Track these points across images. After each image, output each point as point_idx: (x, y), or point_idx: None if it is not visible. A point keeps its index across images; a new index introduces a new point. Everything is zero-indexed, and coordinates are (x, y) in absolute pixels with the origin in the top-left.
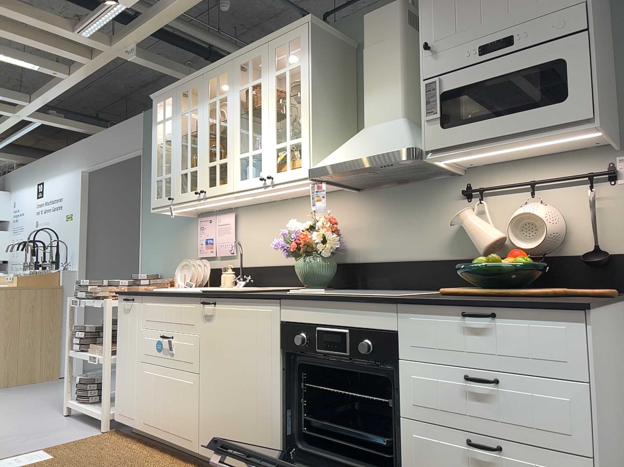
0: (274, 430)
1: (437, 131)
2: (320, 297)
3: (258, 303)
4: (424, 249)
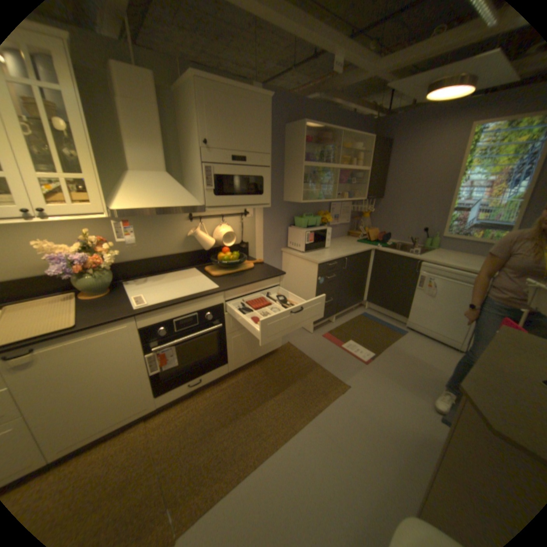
0: (146, 388)
1: (213, 196)
2: (176, 302)
3: (109, 326)
4: (168, 249)
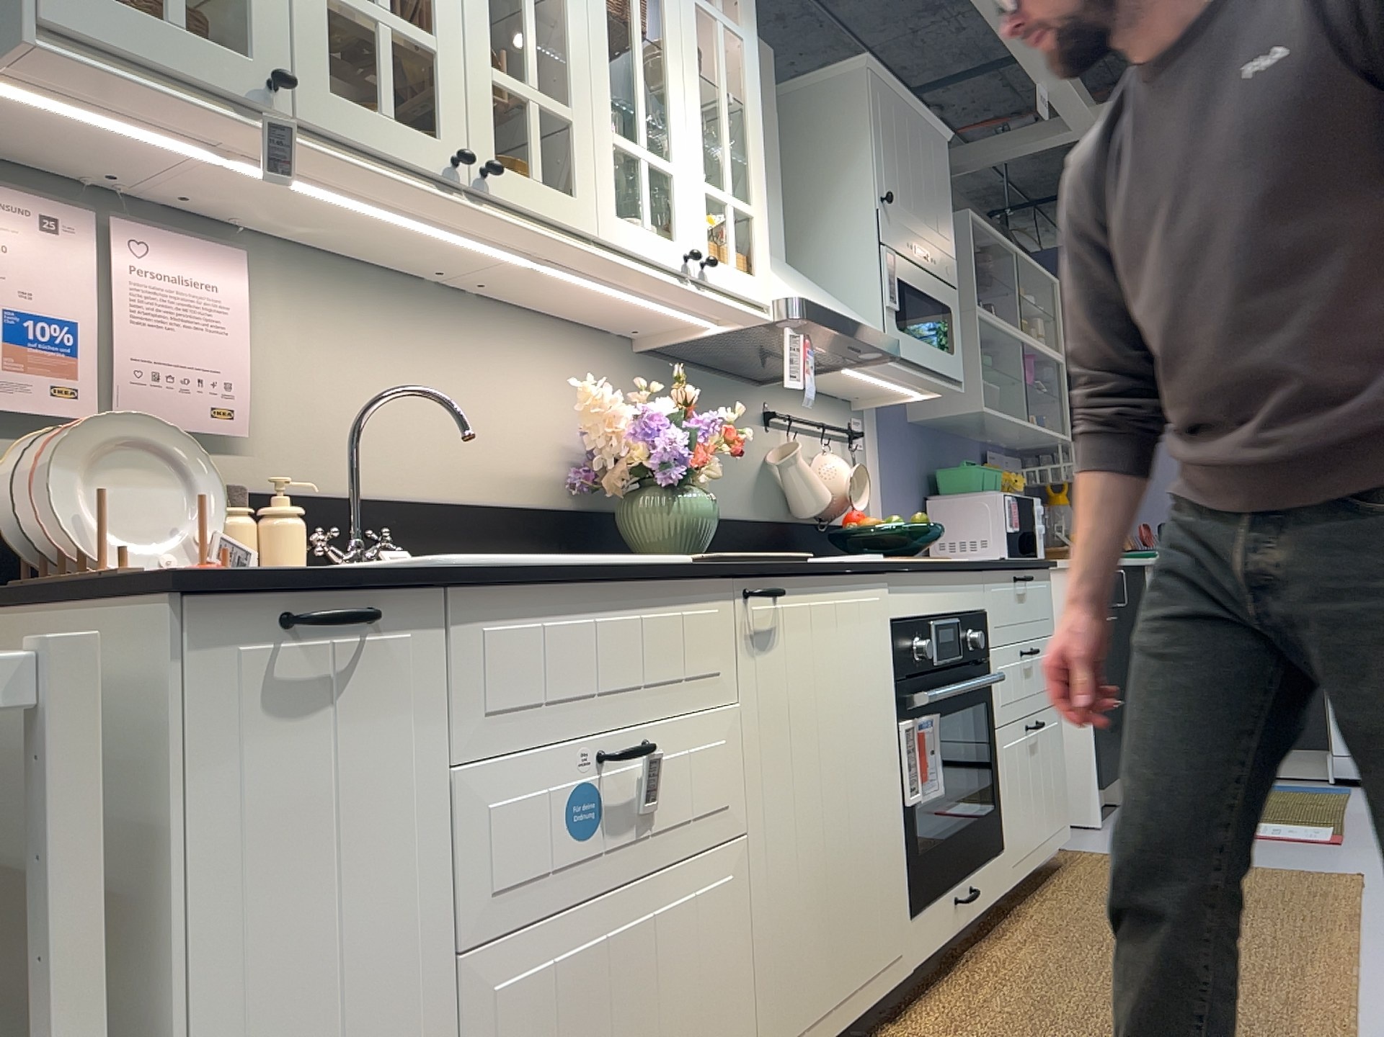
0: (900, 859)
1: (897, 329)
2: (938, 564)
3: (860, 584)
4: (731, 499)
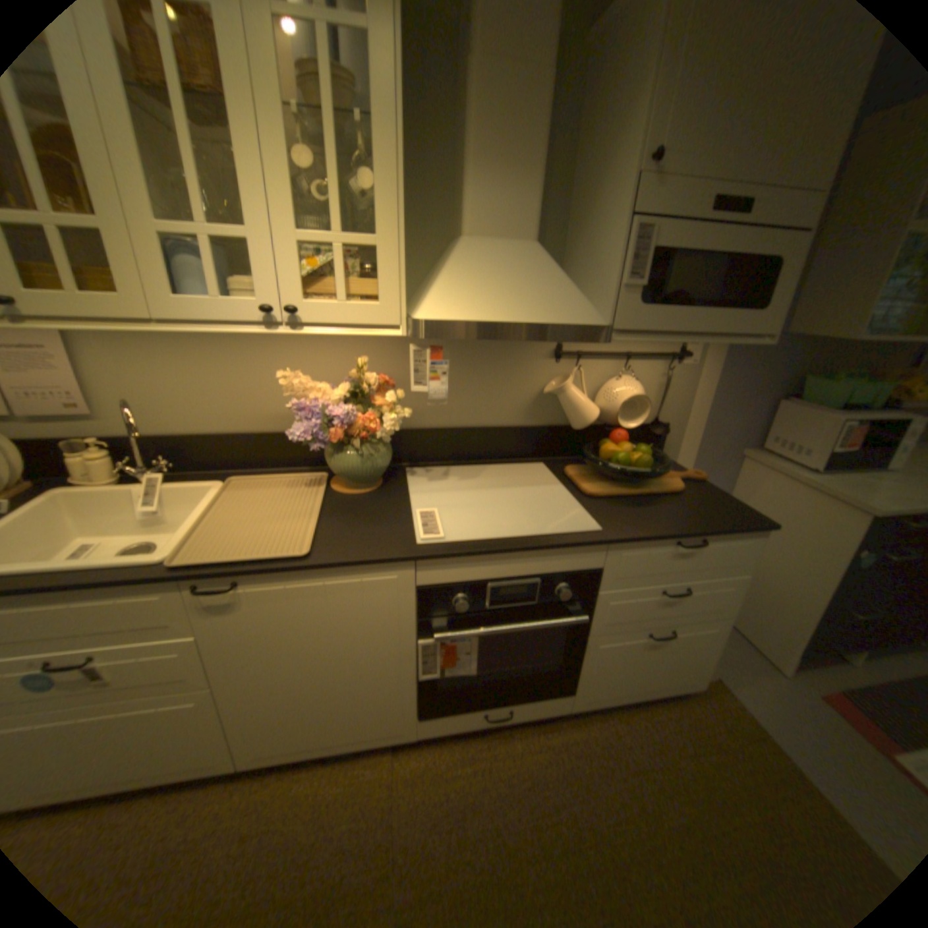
0: (406, 701)
1: (637, 305)
2: (503, 550)
3: (365, 571)
4: (497, 415)
